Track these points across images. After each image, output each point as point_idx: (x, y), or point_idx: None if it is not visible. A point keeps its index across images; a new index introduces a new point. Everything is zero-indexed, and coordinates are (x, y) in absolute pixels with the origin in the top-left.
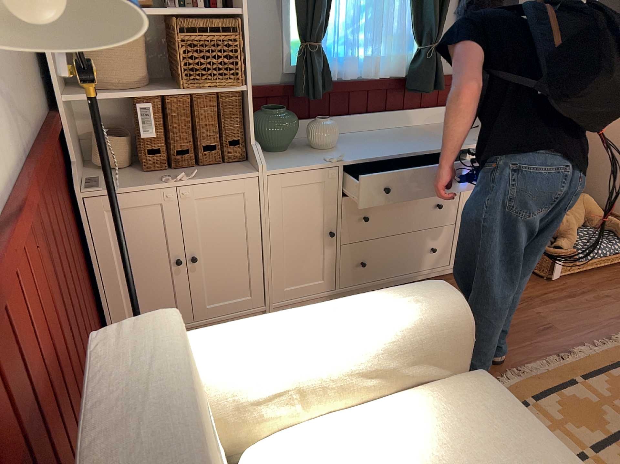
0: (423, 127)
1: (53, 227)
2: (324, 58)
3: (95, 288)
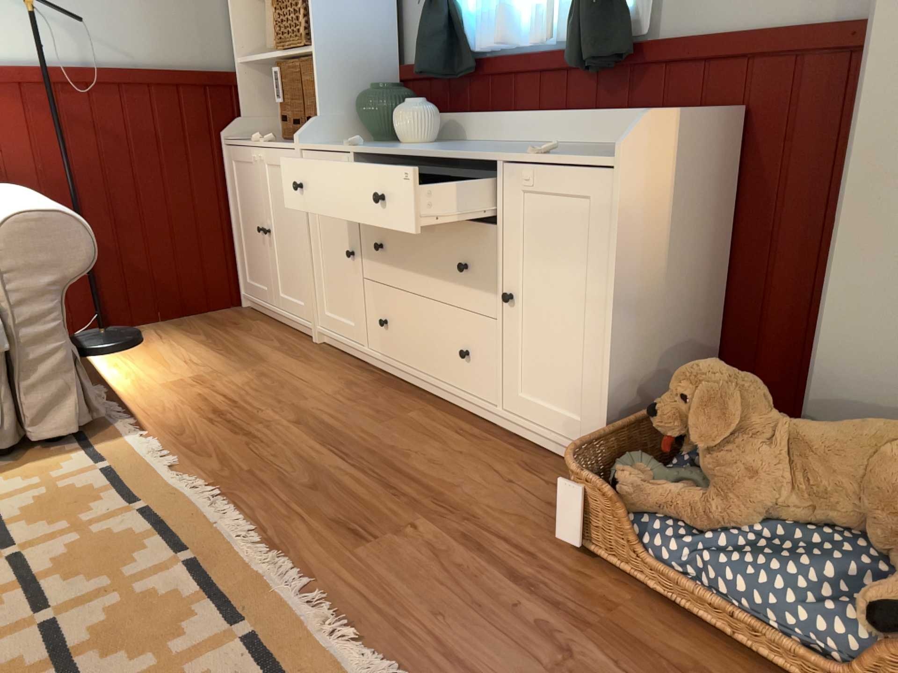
0: (598, 146)
1: (121, 133)
2: (451, 18)
3: (232, 234)
